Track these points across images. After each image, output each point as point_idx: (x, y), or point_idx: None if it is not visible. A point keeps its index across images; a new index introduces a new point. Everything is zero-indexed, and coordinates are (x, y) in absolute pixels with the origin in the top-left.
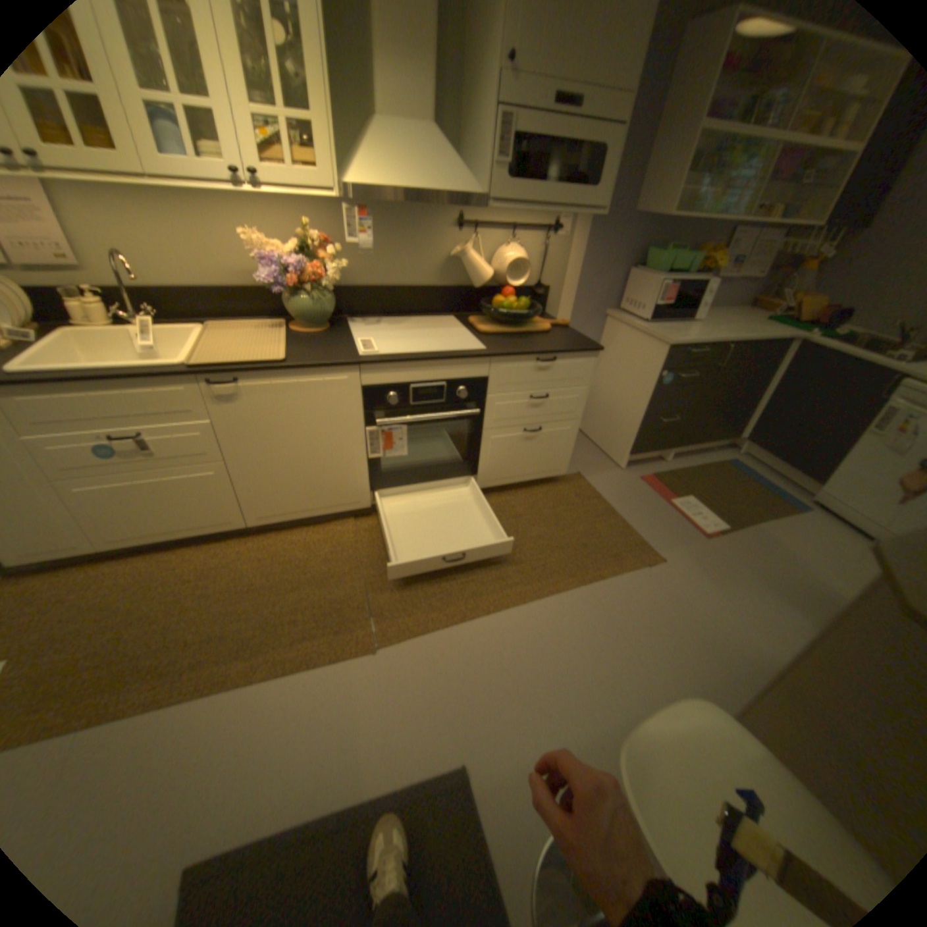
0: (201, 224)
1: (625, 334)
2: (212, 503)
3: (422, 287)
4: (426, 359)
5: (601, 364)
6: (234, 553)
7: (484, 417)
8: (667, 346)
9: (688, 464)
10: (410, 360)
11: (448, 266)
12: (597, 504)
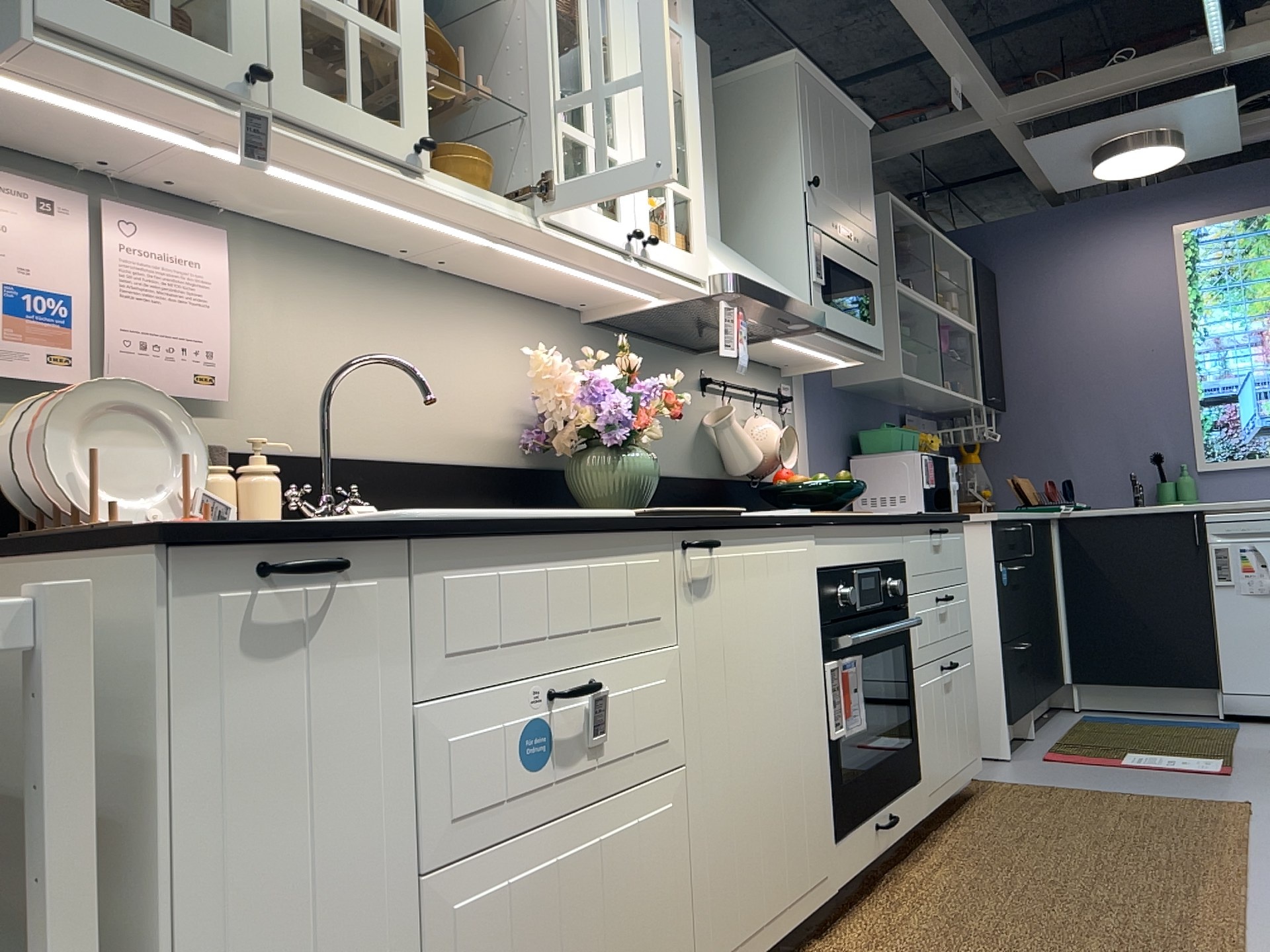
0: (428, 347)
1: None
2: (659, 923)
3: (680, 477)
4: (868, 518)
5: None
6: None
7: (912, 639)
8: (988, 527)
9: (1056, 733)
10: (857, 518)
11: (700, 445)
12: (1068, 792)
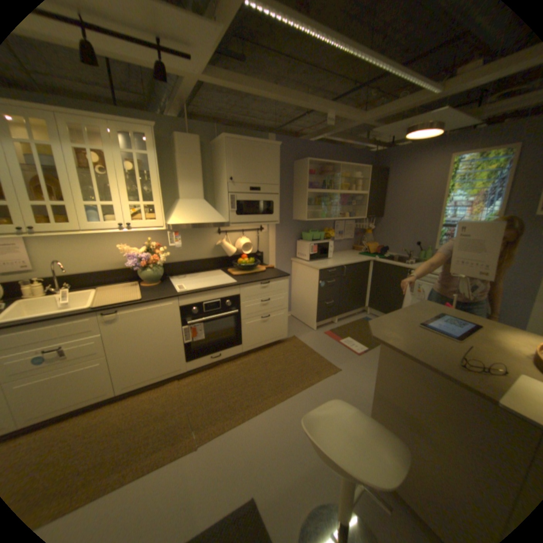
0: (98, 245)
1: (300, 268)
2: (96, 383)
3: (205, 259)
4: (209, 290)
5: (294, 282)
6: (106, 414)
7: (241, 313)
8: (318, 271)
9: (345, 323)
10: (202, 291)
11: (215, 249)
12: (305, 349)
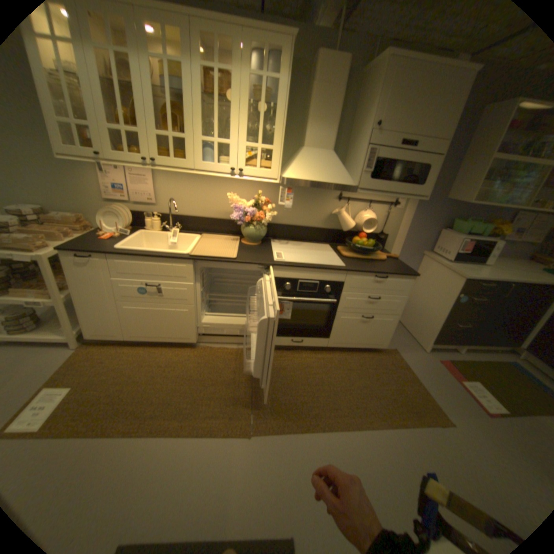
0: (211, 189)
1: (435, 267)
2: (183, 326)
3: (314, 228)
4: (310, 267)
5: (418, 283)
6: (186, 356)
7: (339, 304)
8: (465, 279)
9: (477, 359)
10: (301, 267)
11: (330, 218)
12: (407, 374)
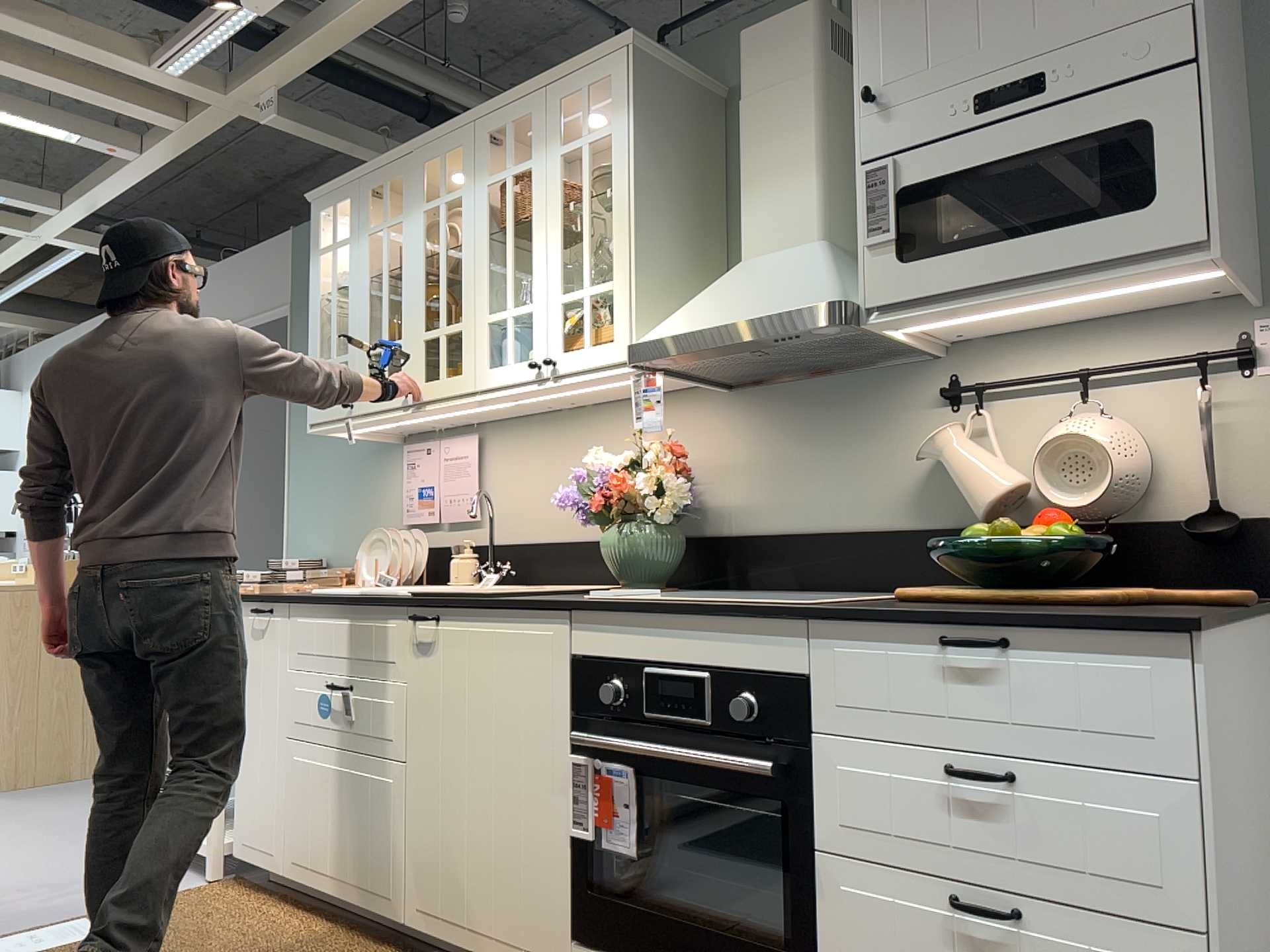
0: (582, 460)
1: None
2: (378, 845)
3: (876, 531)
4: (664, 607)
5: None
6: None
7: (817, 804)
8: None
9: None
10: (638, 606)
11: (931, 484)
12: None
